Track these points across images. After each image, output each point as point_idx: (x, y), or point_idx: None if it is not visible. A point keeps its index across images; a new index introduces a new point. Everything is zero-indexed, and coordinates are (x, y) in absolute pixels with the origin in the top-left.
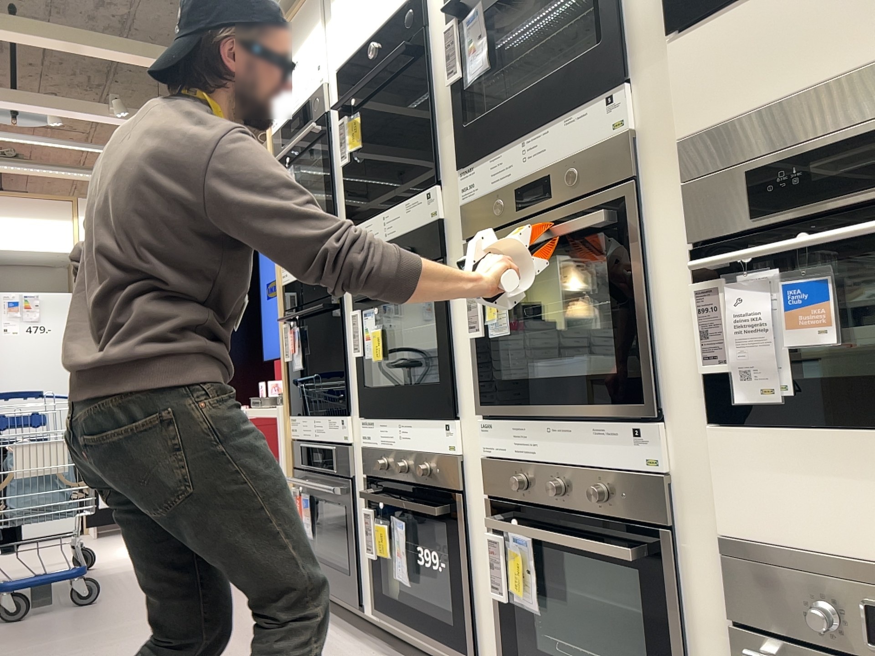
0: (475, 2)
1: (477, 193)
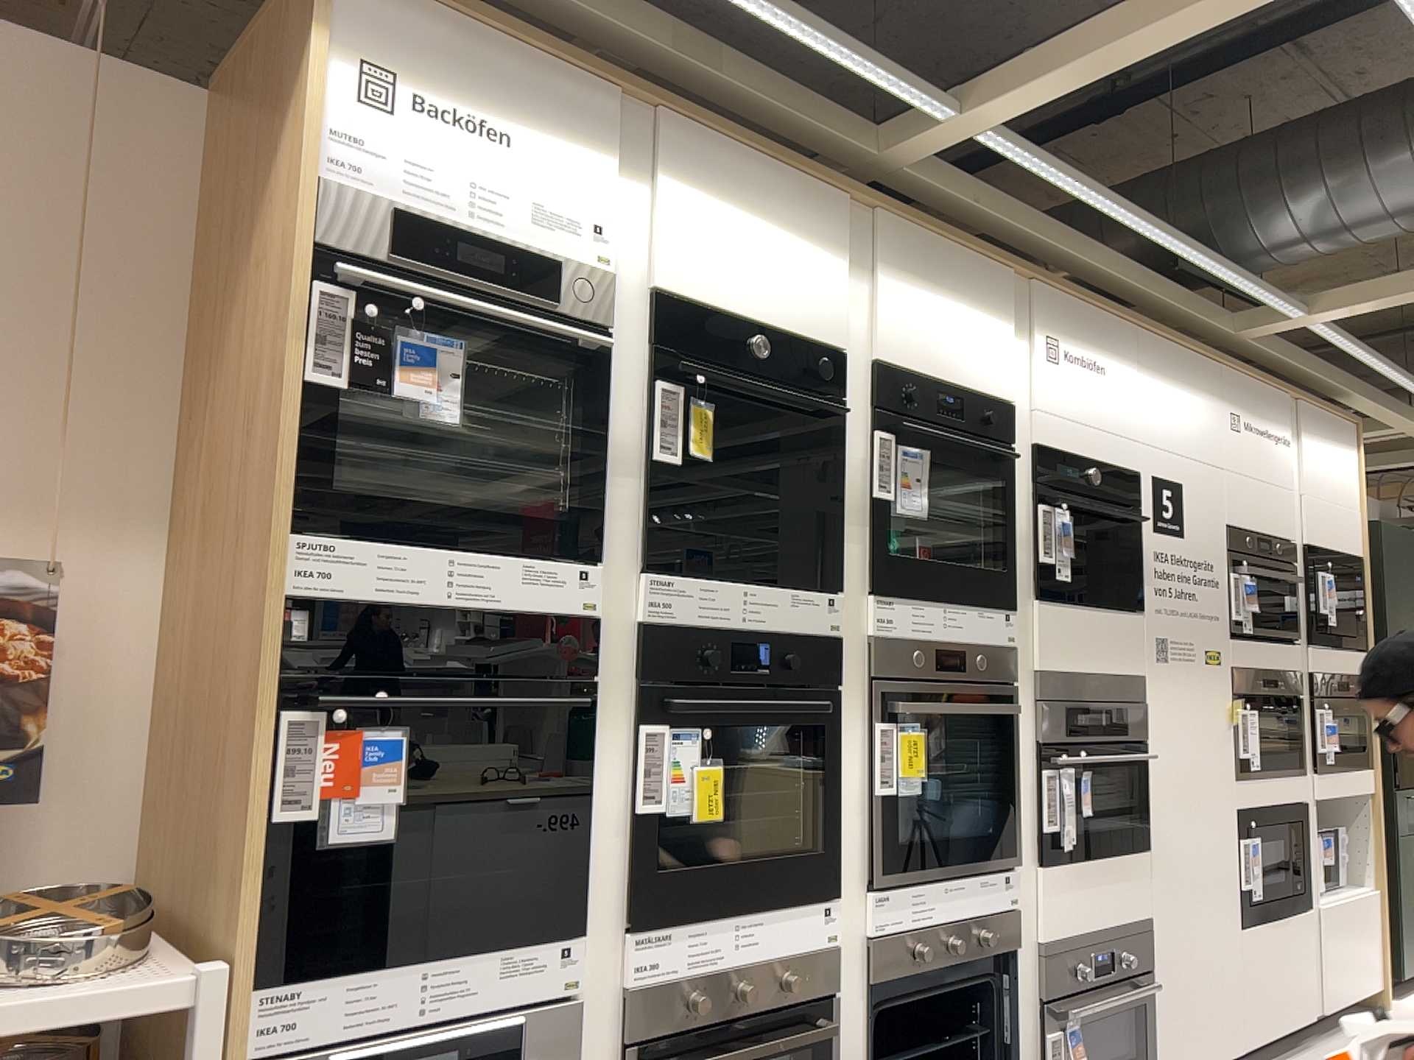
0: (906, 443)
1: (888, 629)
